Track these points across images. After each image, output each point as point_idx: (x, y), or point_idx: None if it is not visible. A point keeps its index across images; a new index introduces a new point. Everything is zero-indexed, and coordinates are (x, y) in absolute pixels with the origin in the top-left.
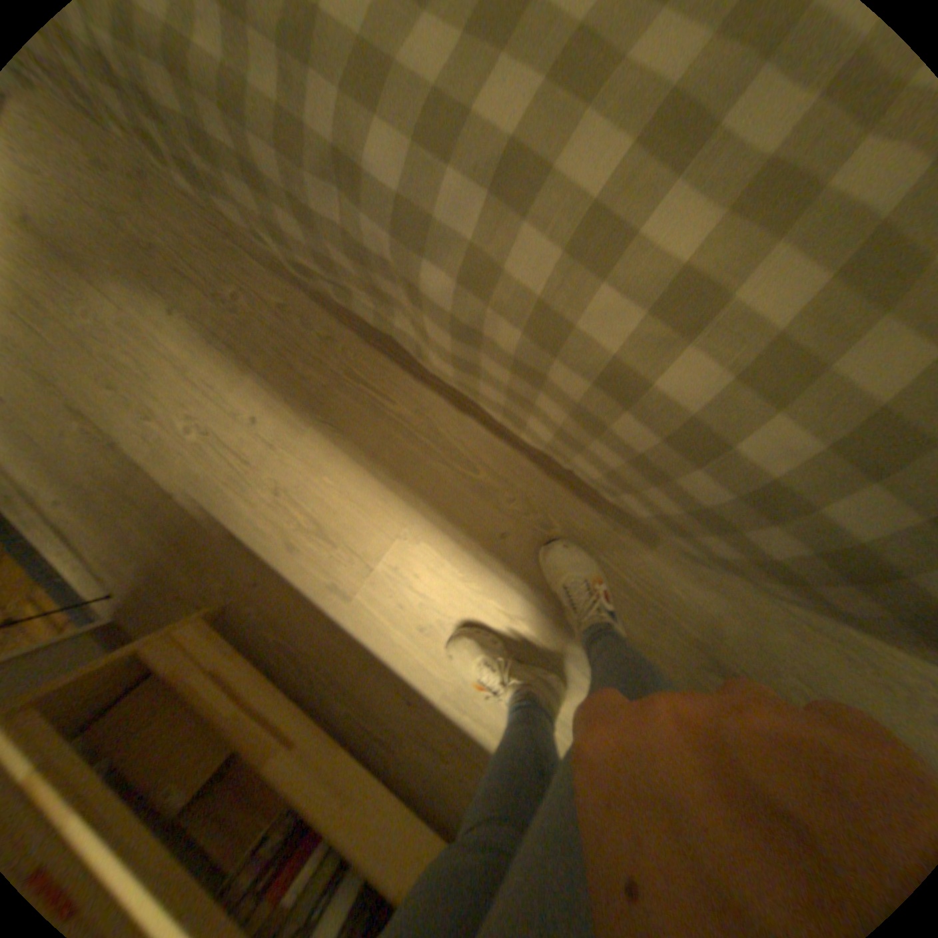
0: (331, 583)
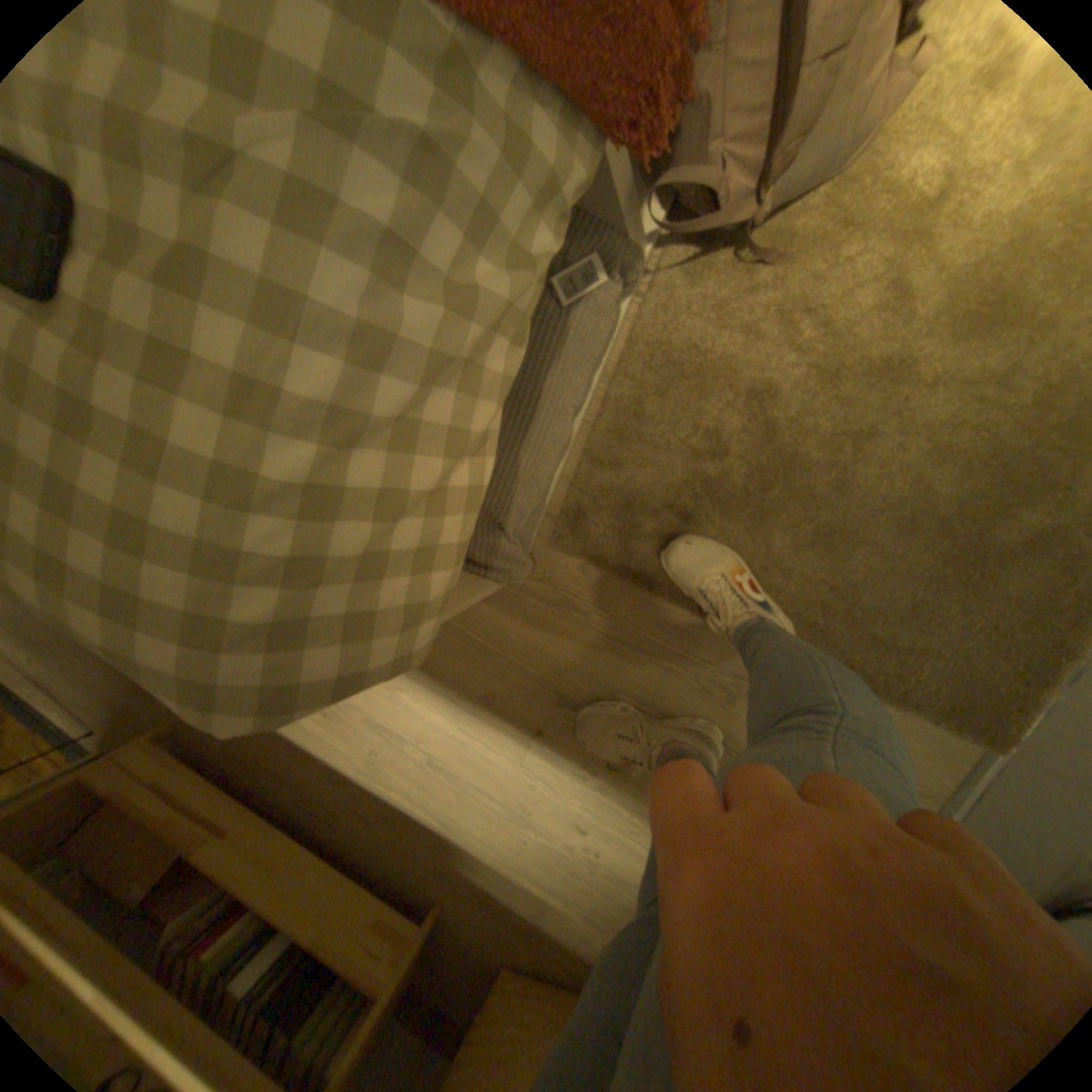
0: None
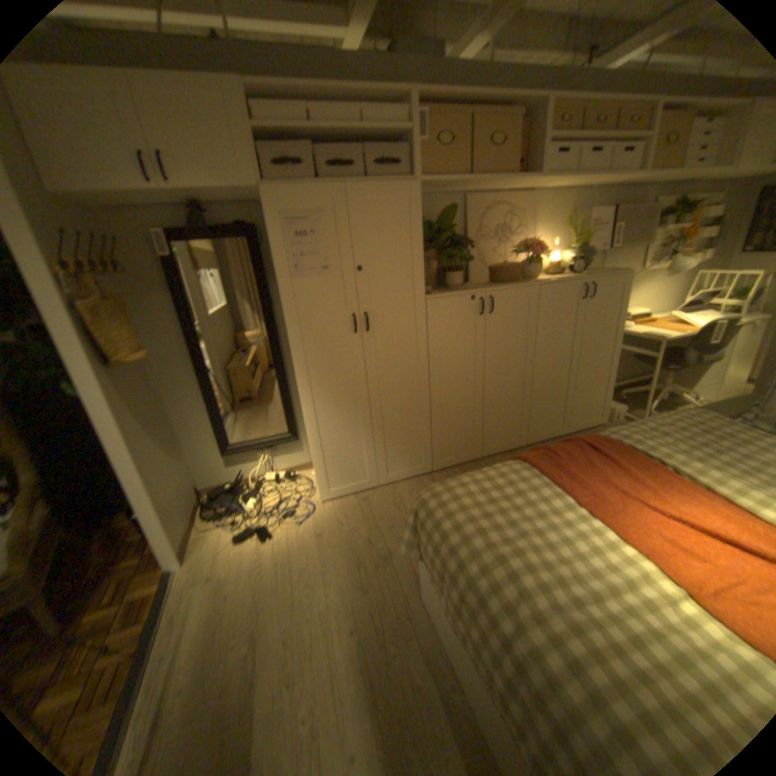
0: None
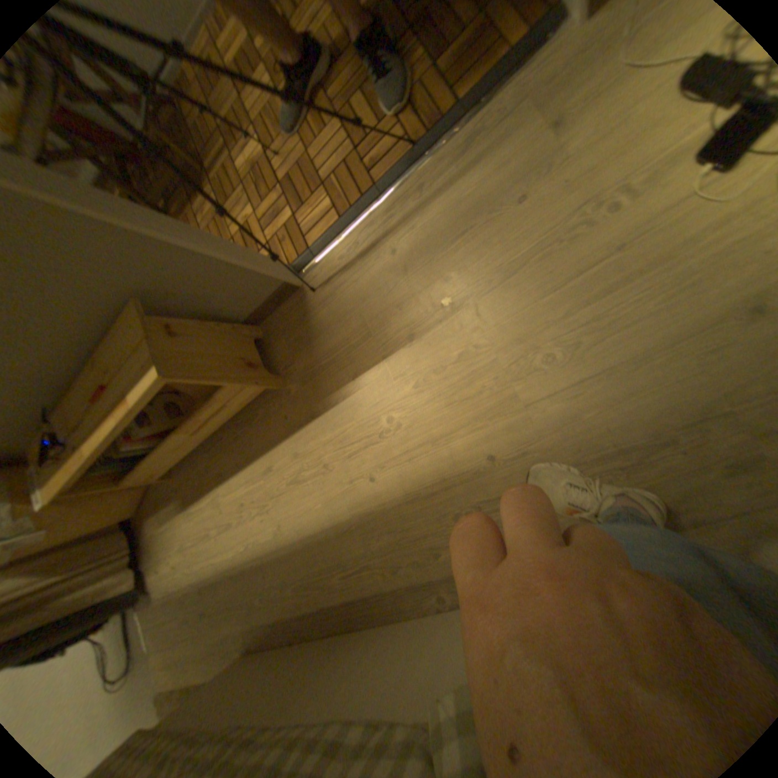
0: (272, 466)
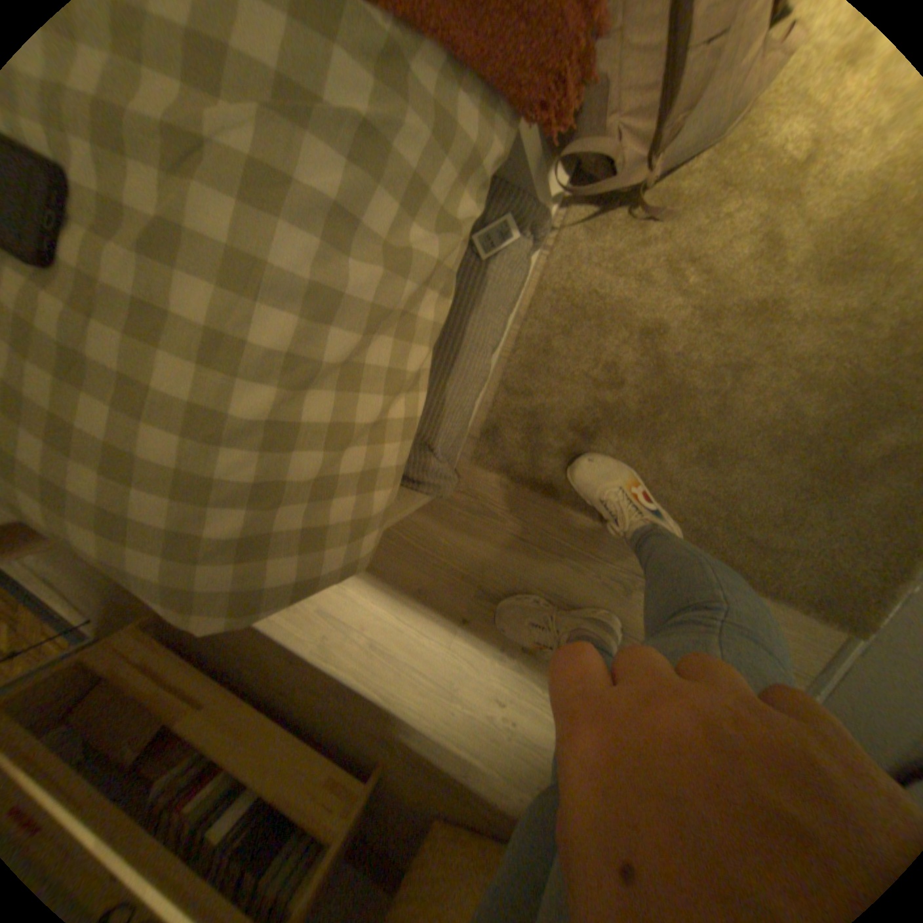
0: None
